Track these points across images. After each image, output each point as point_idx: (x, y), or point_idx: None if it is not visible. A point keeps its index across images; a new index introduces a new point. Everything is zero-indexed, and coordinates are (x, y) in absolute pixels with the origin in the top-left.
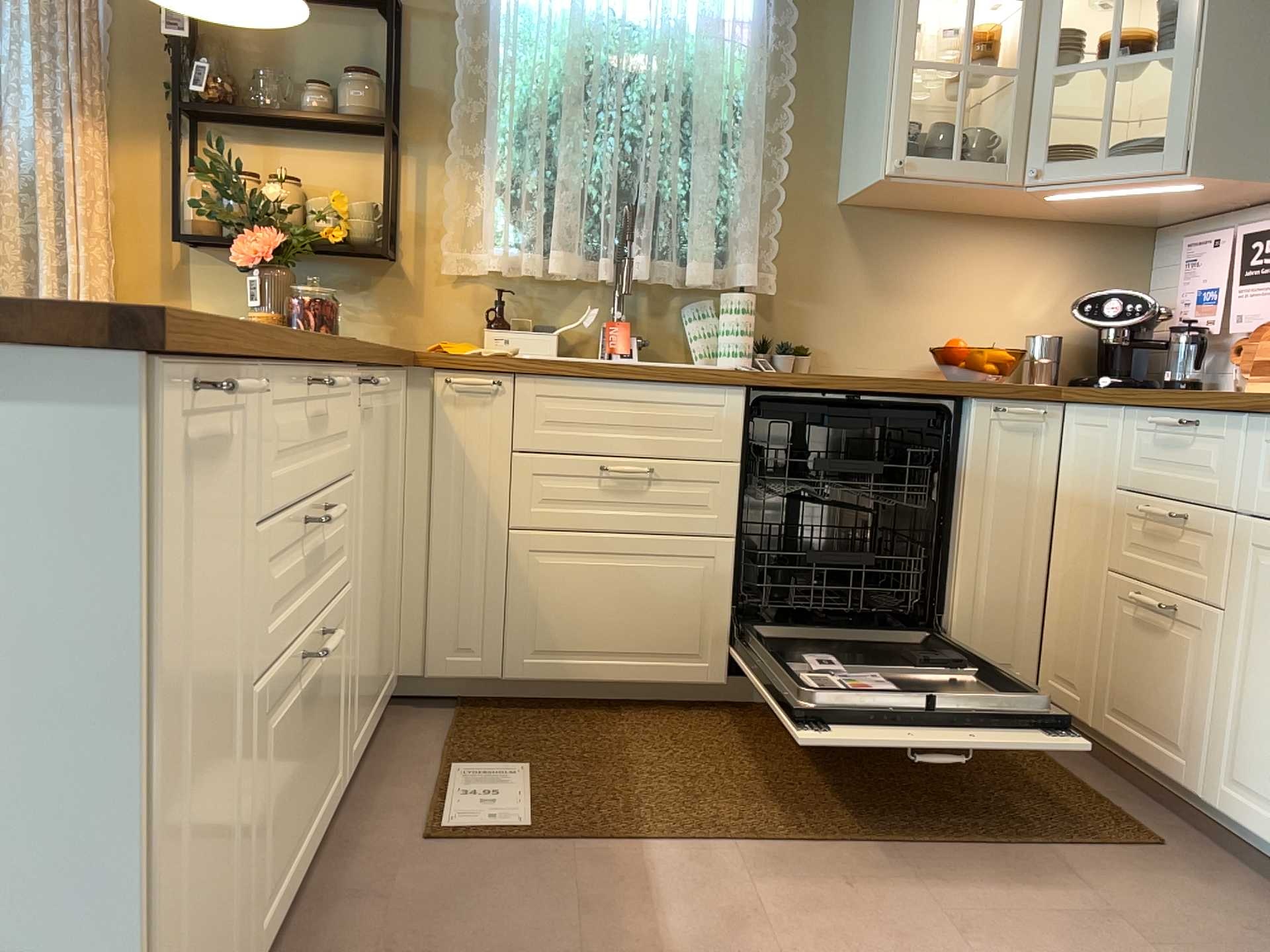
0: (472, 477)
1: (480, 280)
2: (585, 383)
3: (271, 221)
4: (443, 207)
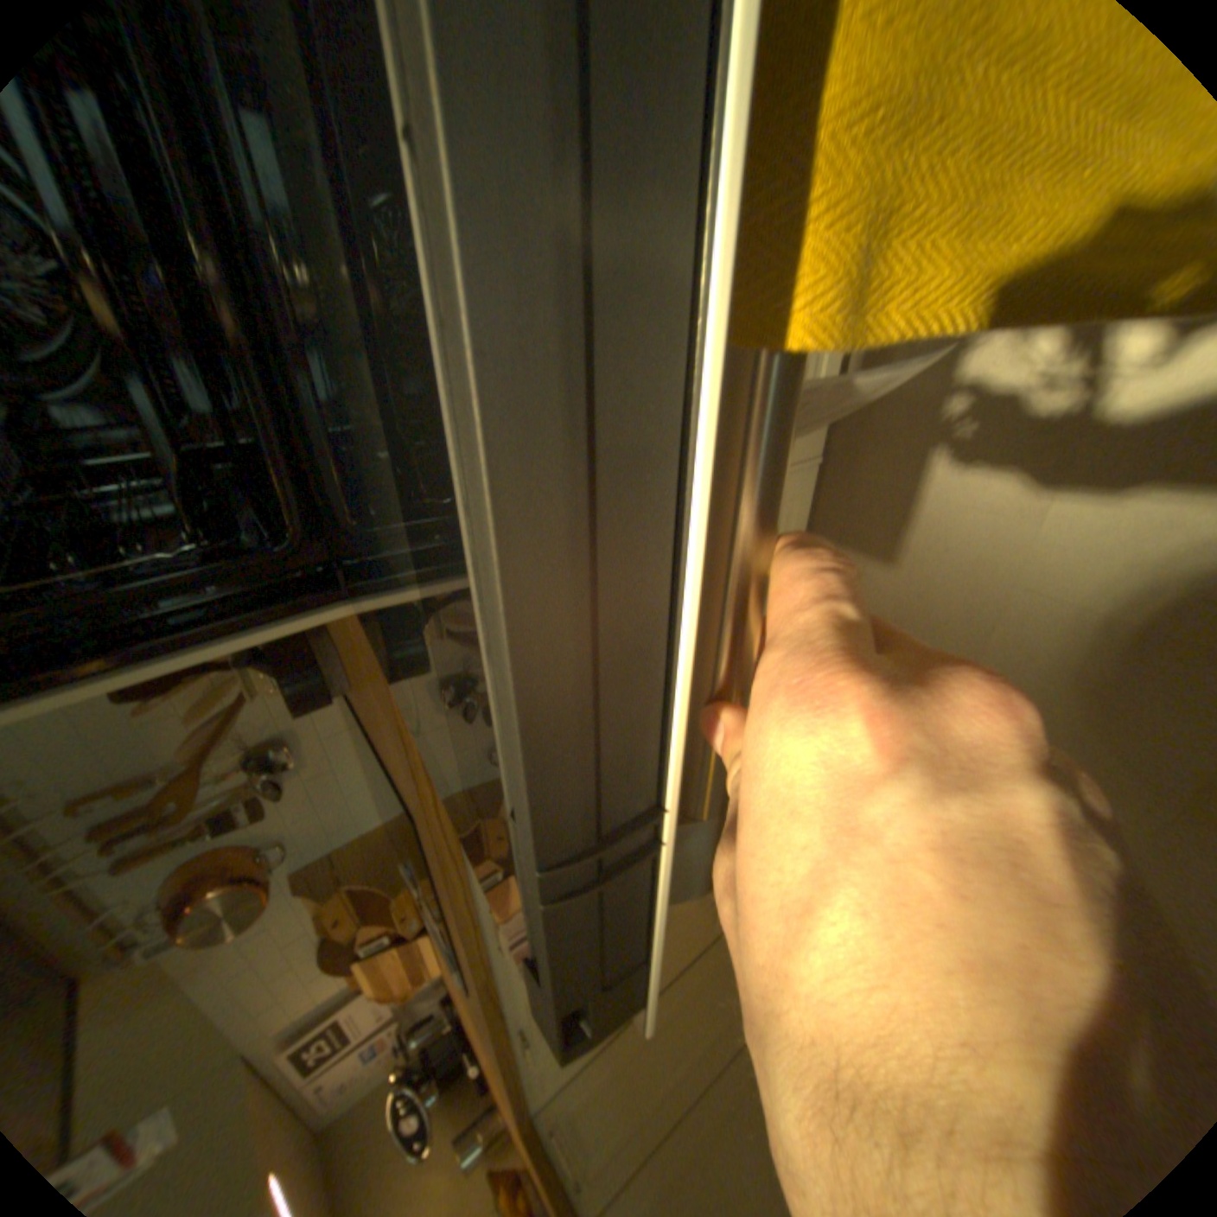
0: None
1: None
2: None
3: None
4: None
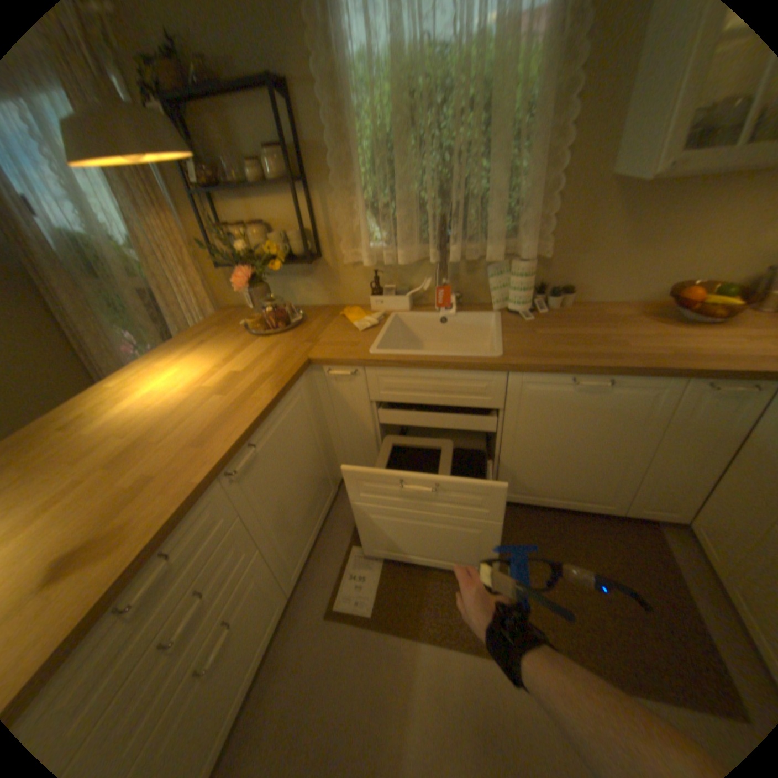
0: (354, 412)
1: (365, 264)
2: (404, 371)
3: (243, 263)
4: (337, 222)
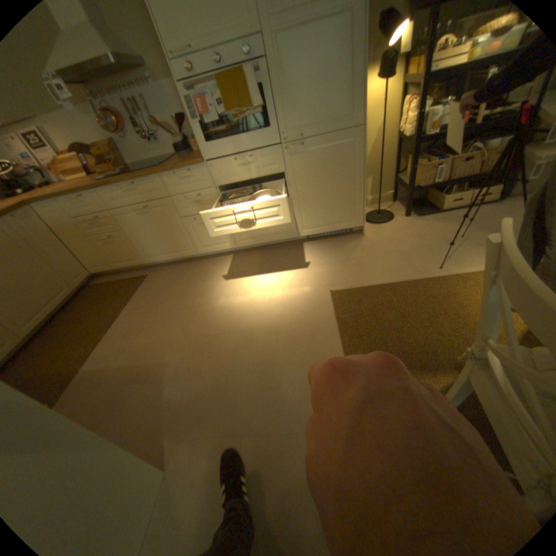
0: None
1: None
2: None
3: None
4: None
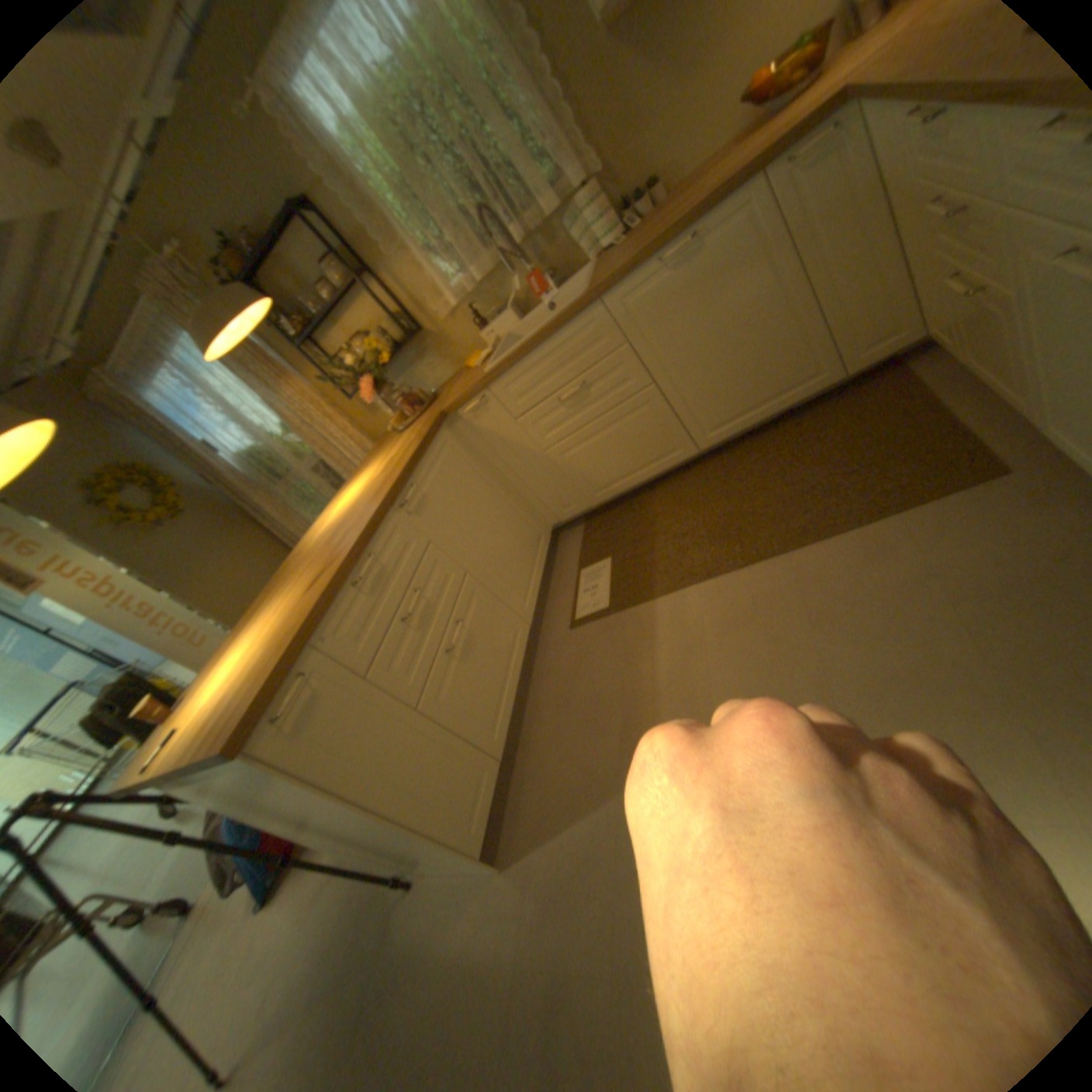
0: (511, 441)
1: (460, 306)
2: (519, 365)
3: (360, 374)
4: (413, 285)
